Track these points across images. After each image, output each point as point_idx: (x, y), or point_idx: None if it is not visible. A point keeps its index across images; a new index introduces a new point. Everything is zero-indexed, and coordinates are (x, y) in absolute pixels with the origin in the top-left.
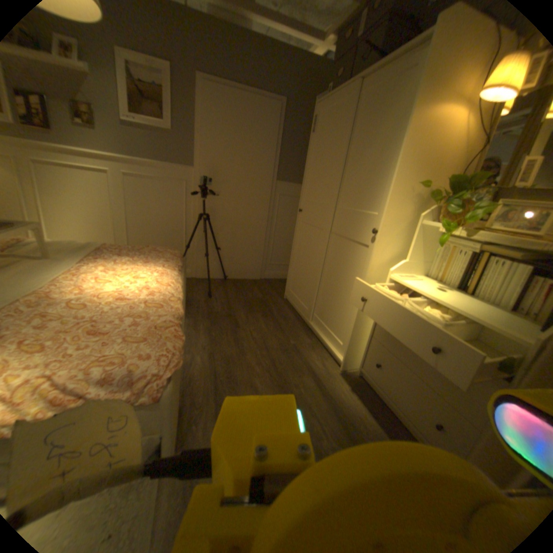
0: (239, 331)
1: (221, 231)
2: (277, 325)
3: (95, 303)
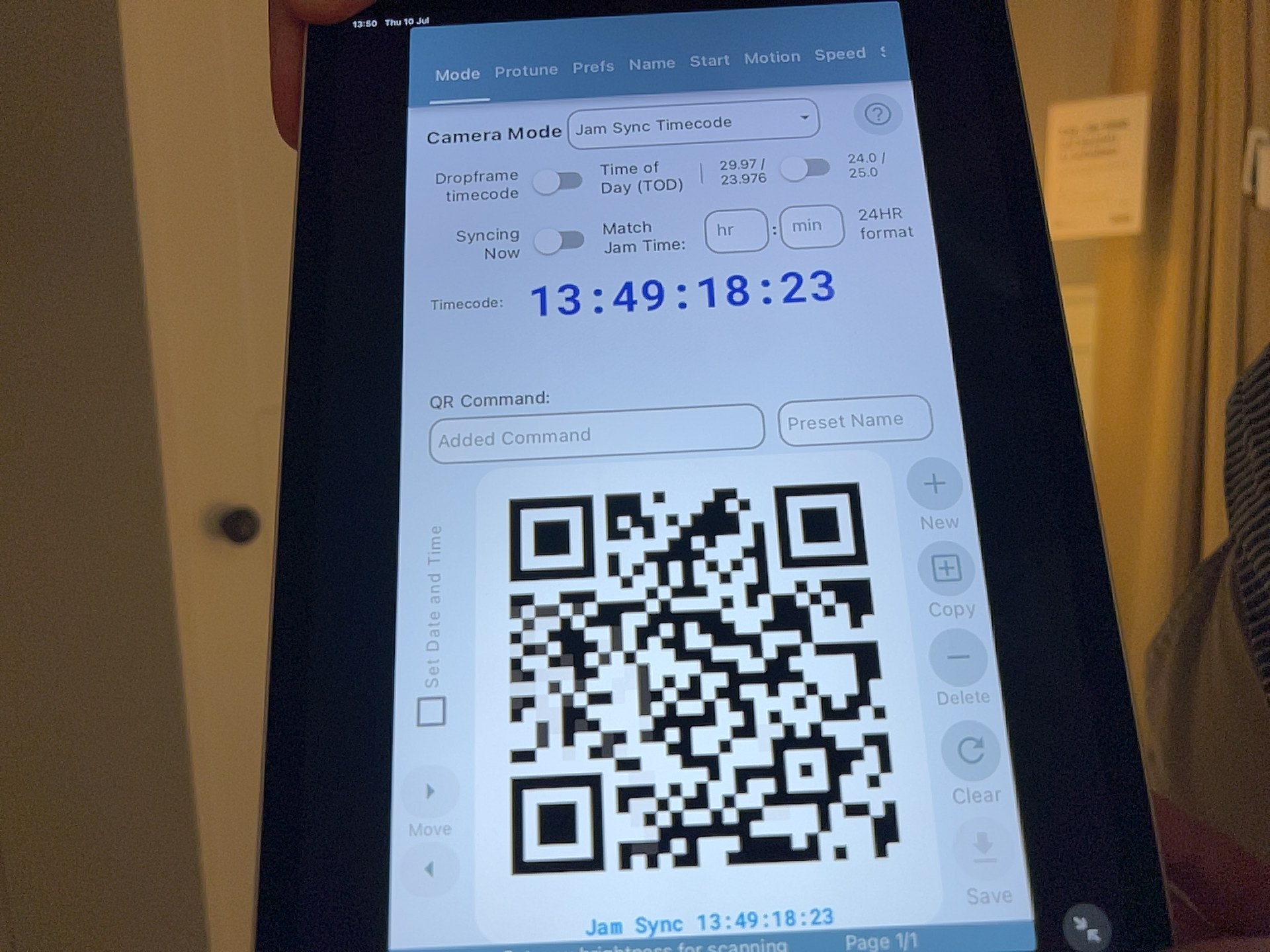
0: None
1: None
2: None
3: None
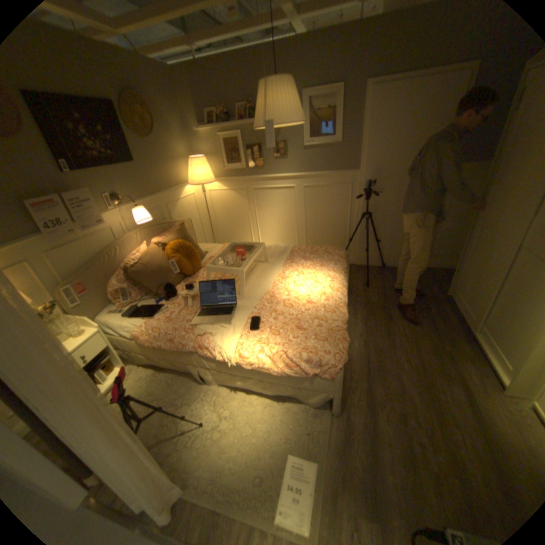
0: (393, 326)
1: (382, 224)
2: (434, 327)
3: (297, 305)
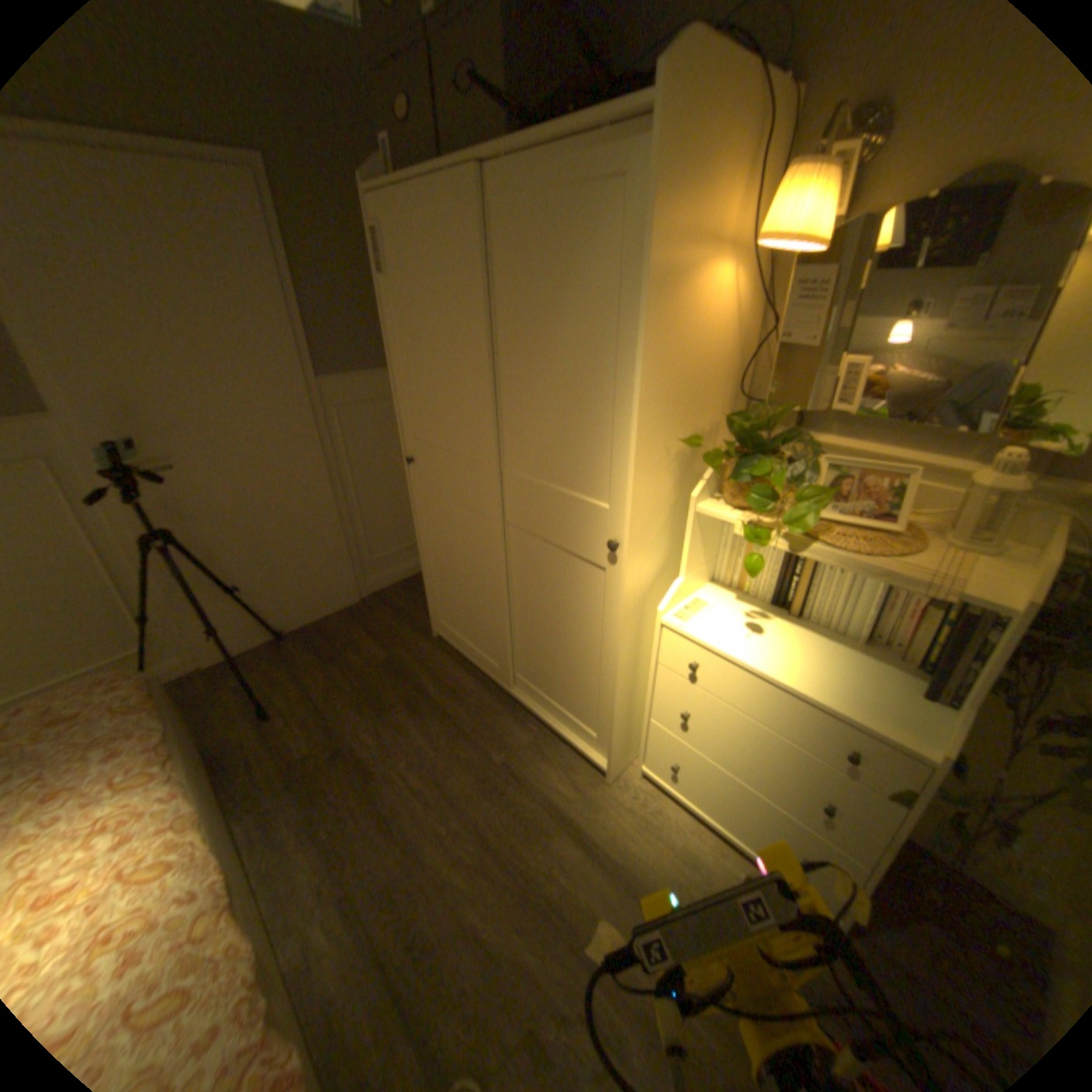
0: (378, 789)
1: (222, 544)
2: (452, 727)
3: None
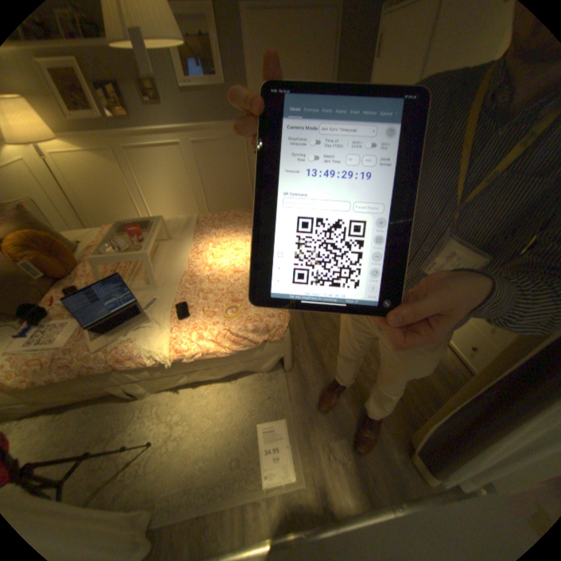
0: None
1: None
2: None
3: (225, 277)
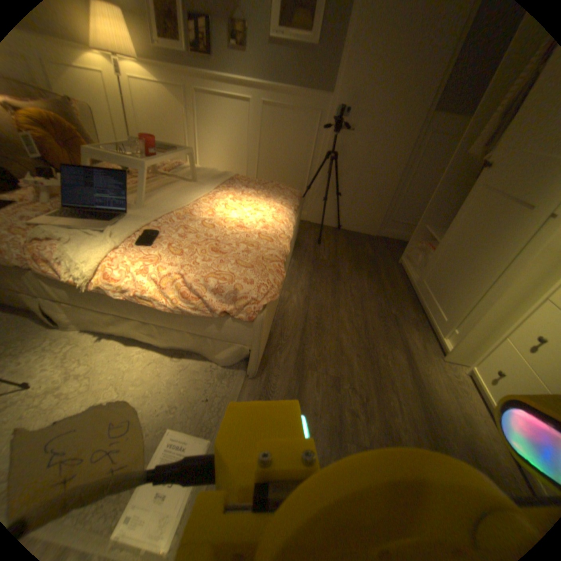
0: (339, 284)
1: (346, 174)
2: (382, 290)
3: (221, 226)
